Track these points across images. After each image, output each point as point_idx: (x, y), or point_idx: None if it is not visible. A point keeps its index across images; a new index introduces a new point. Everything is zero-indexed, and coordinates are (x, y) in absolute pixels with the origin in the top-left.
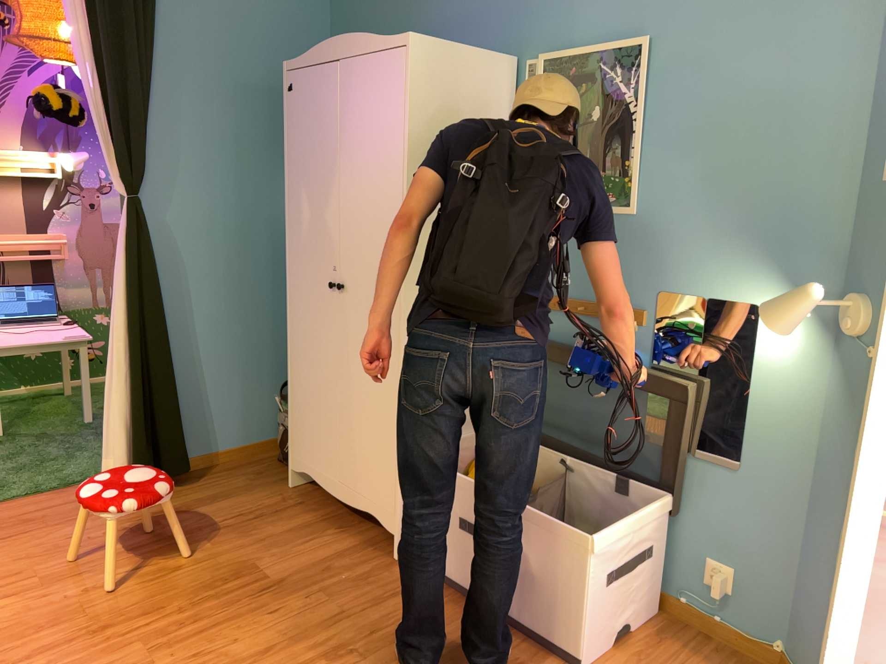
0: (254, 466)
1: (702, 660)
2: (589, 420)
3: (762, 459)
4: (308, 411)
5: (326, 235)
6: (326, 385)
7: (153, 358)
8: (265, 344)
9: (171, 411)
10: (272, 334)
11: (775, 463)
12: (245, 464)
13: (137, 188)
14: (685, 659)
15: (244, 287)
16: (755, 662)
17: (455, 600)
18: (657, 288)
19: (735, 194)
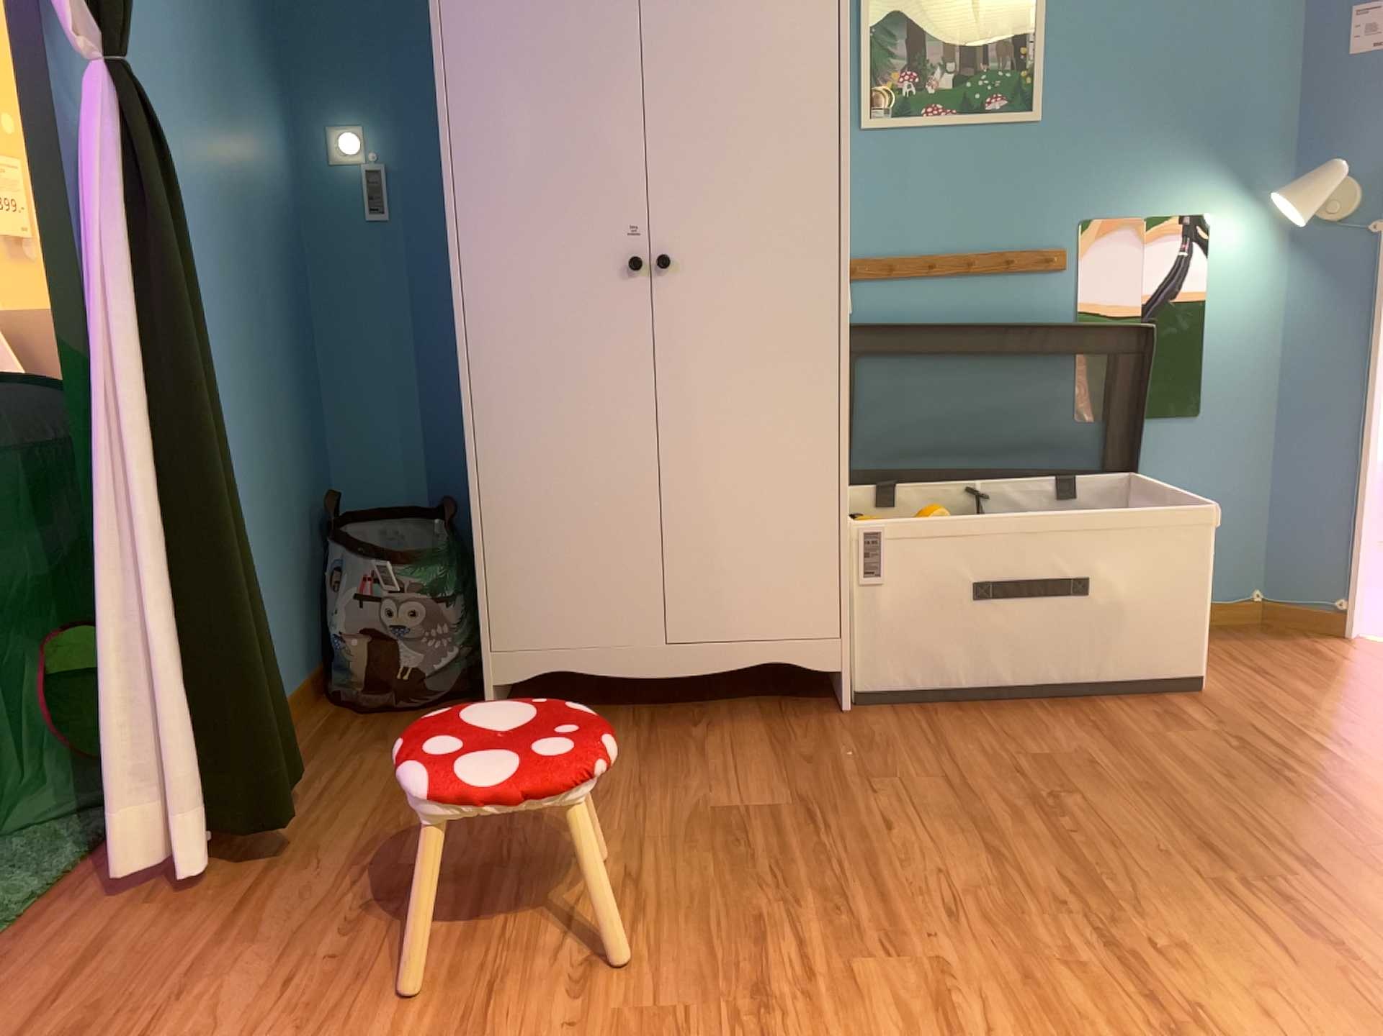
0: (344, 732)
1: (1220, 642)
2: (987, 422)
3: (1225, 393)
4: (556, 542)
5: (602, 170)
6: (619, 470)
7: (223, 501)
8: (273, 473)
9: (261, 633)
10: (277, 448)
11: (1238, 393)
12: (322, 739)
13: (122, 47)
14: (1212, 647)
15: (235, 339)
16: (1242, 625)
17: (987, 709)
18: (1077, 216)
19: (1171, 84)
